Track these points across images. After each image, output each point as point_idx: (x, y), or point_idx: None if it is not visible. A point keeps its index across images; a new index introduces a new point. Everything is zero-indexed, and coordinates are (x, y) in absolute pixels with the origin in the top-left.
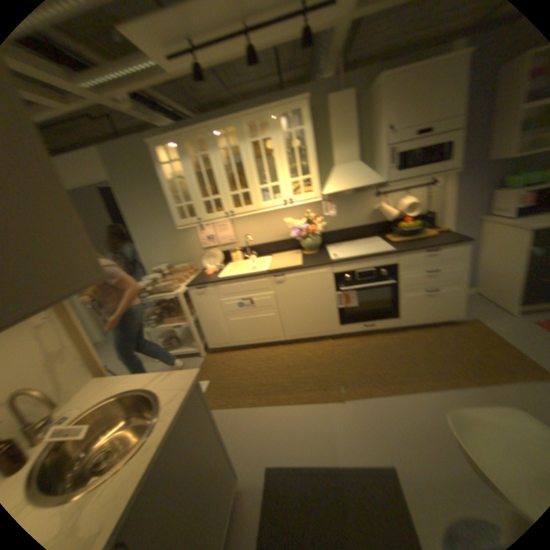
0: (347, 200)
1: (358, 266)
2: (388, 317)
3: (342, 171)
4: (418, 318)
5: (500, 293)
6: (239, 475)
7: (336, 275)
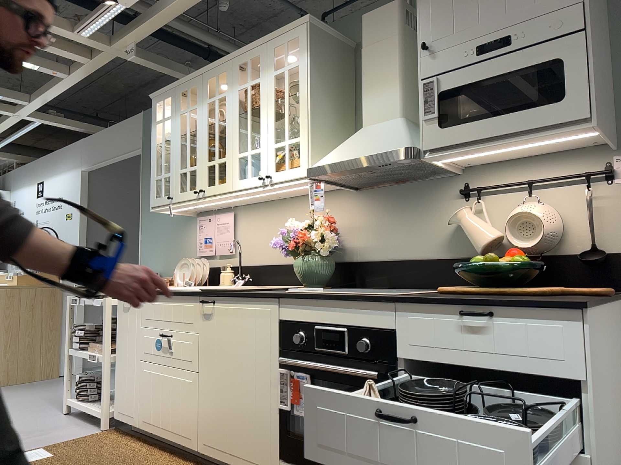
0: (407, 200)
1: (321, 317)
2: None
3: (364, 134)
4: None
5: None
6: None
7: (284, 326)
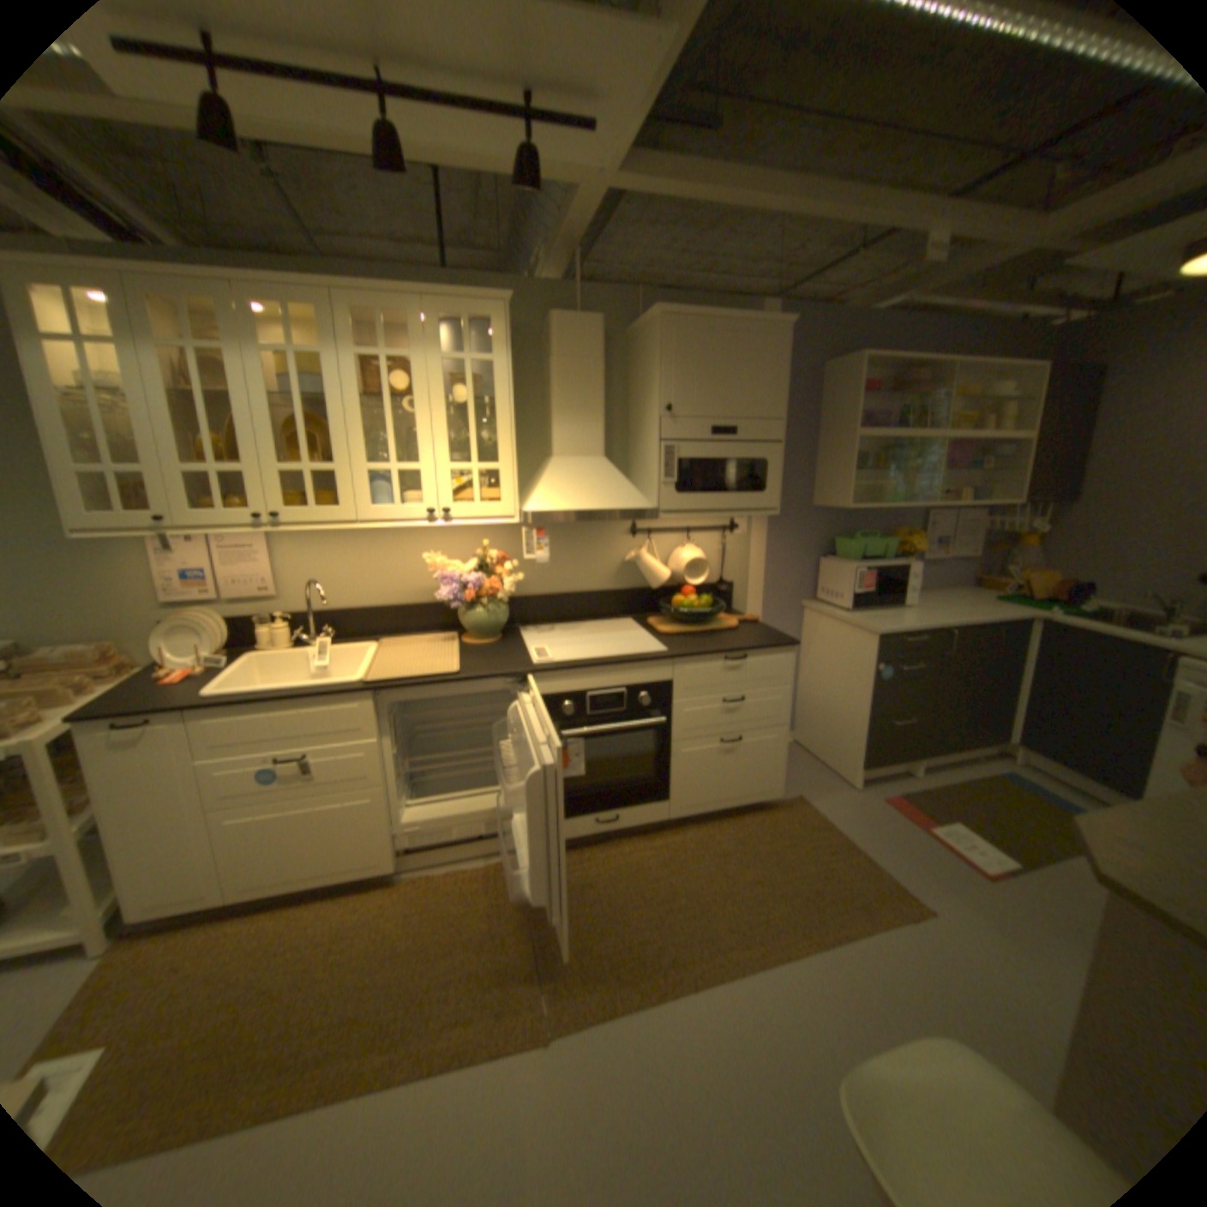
0: (576, 535)
1: (594, 684)
2: (649, 800)
3: (572, 472)
4: (705, 800)
5: (834, 745)
6: None
7: (544, 702)
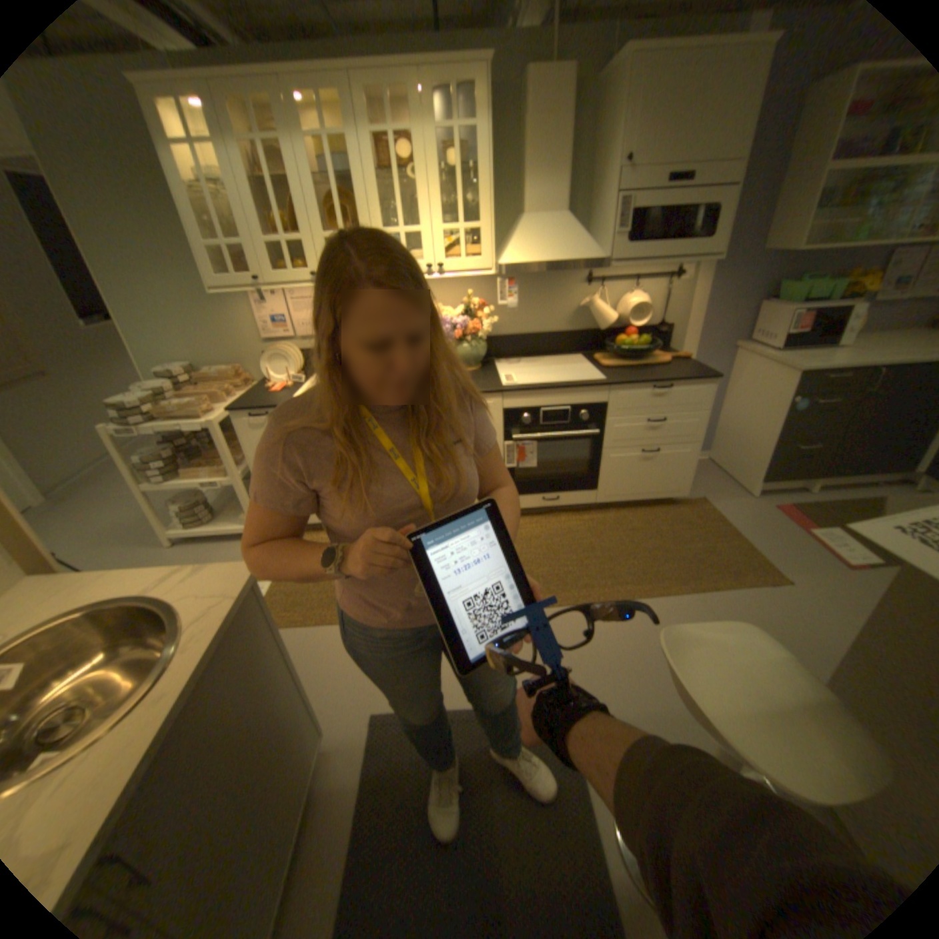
0: (541, 283)
1: (547, 402)
2: (582, 488)
3: (540, 227)
4: (625, 492)
5: (742, 462)
6: (327, 729)
7: (509, 413)
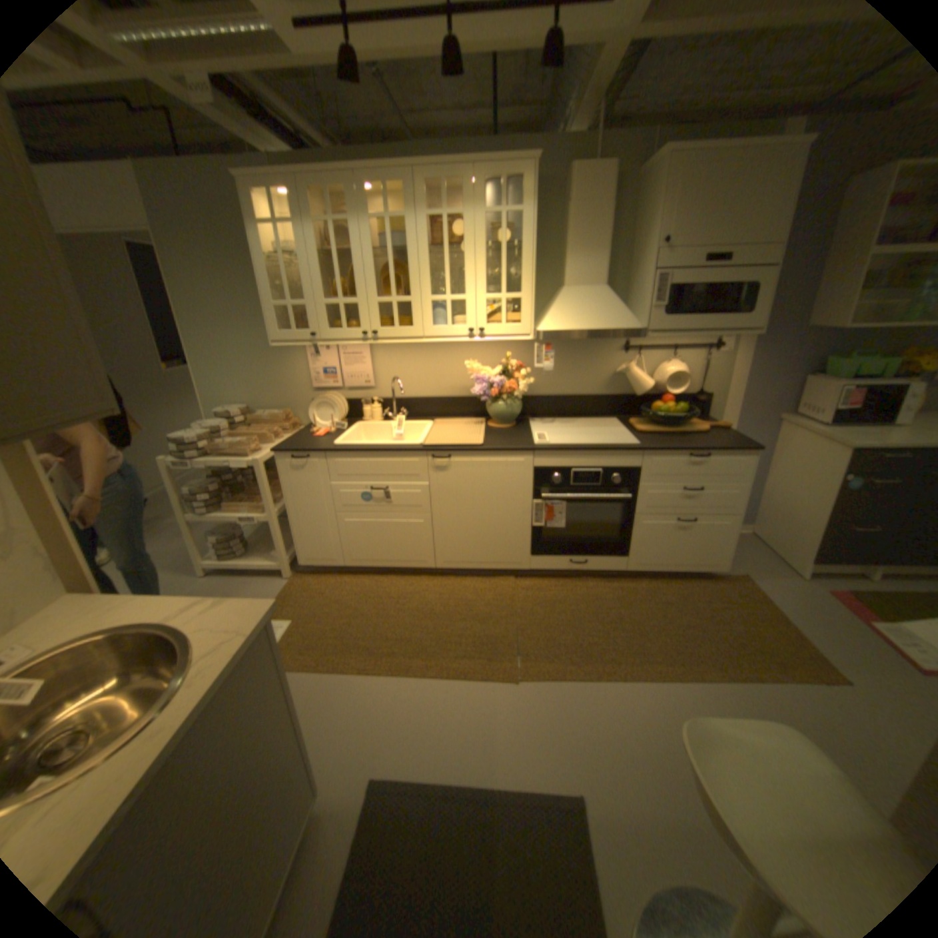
0: (578, 349)
1: (578, 463)
2: (612, 554)
3: (578, 298)
4: (659, 562)
5: (790, 540)
6: (323, 790)
7: (540, 472)
